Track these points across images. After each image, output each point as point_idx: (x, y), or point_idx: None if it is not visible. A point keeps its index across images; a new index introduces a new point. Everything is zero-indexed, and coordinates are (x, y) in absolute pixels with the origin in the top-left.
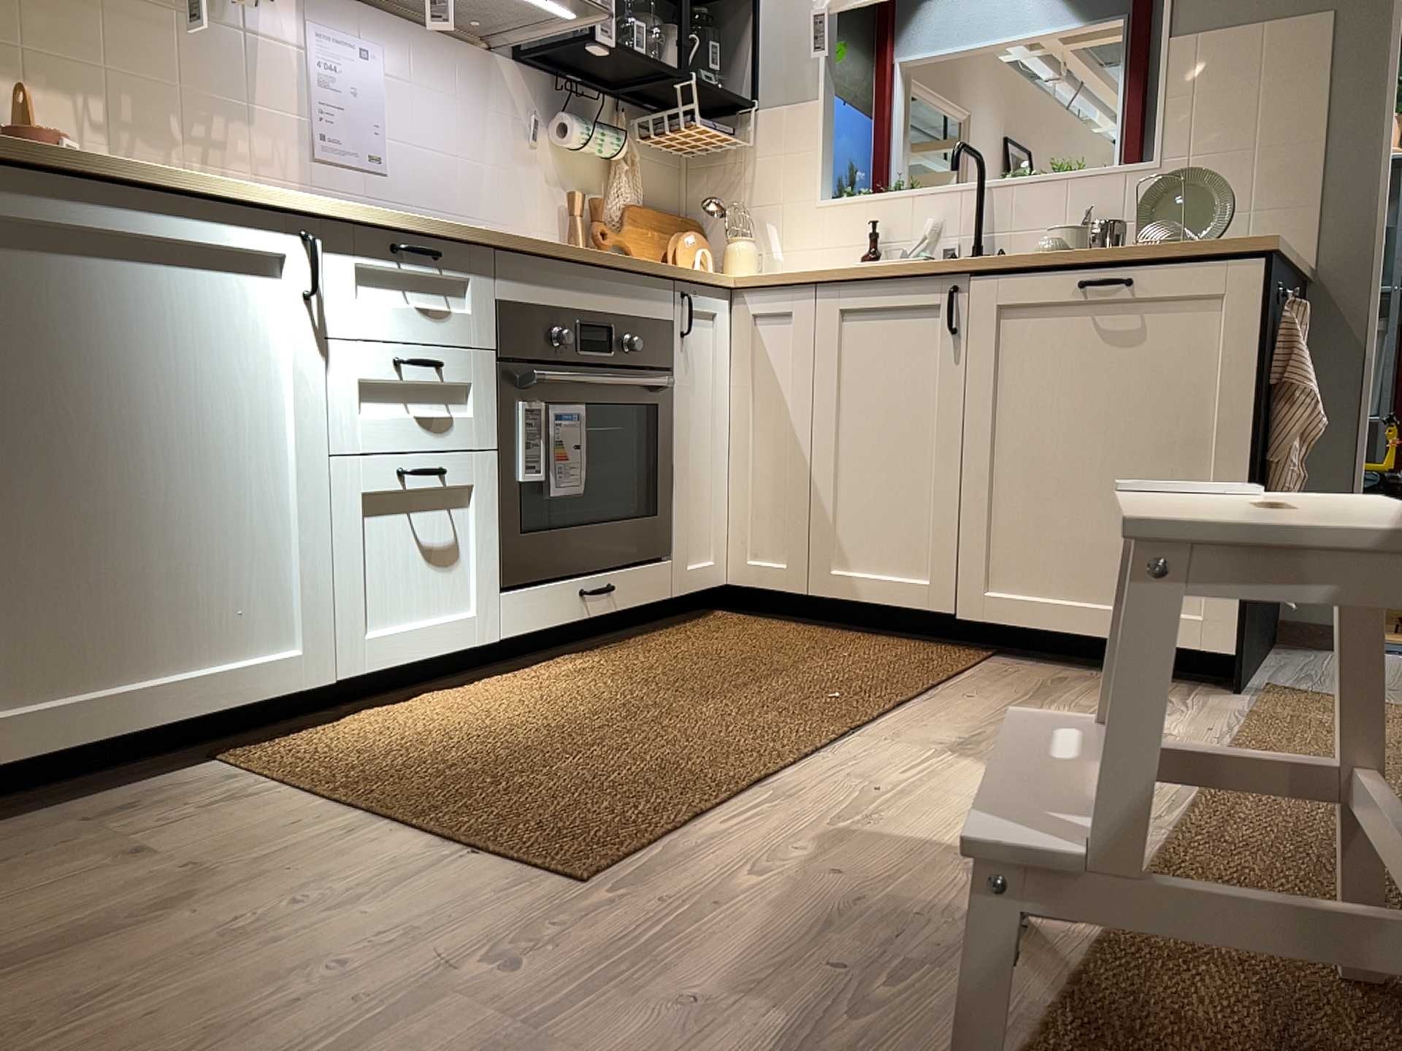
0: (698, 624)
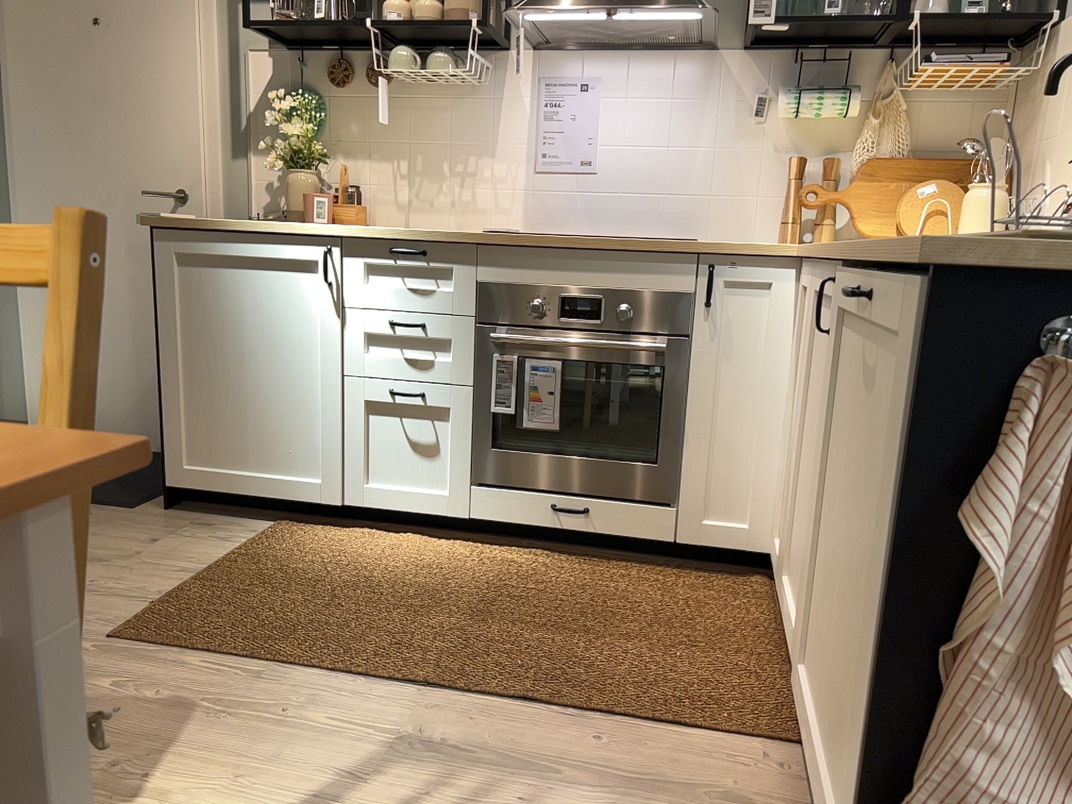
0: (719, 579)
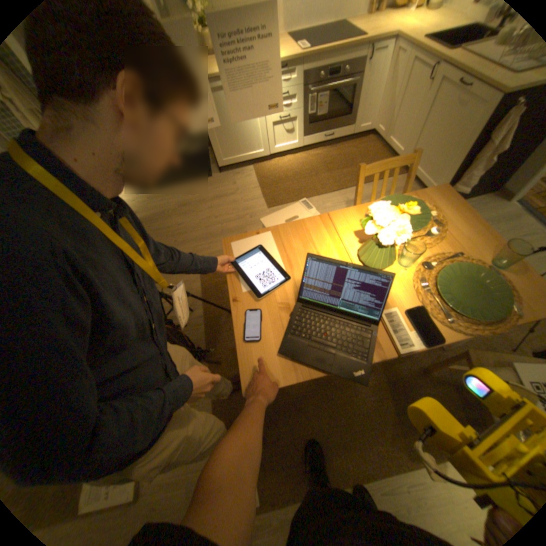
0: (362, 139)
